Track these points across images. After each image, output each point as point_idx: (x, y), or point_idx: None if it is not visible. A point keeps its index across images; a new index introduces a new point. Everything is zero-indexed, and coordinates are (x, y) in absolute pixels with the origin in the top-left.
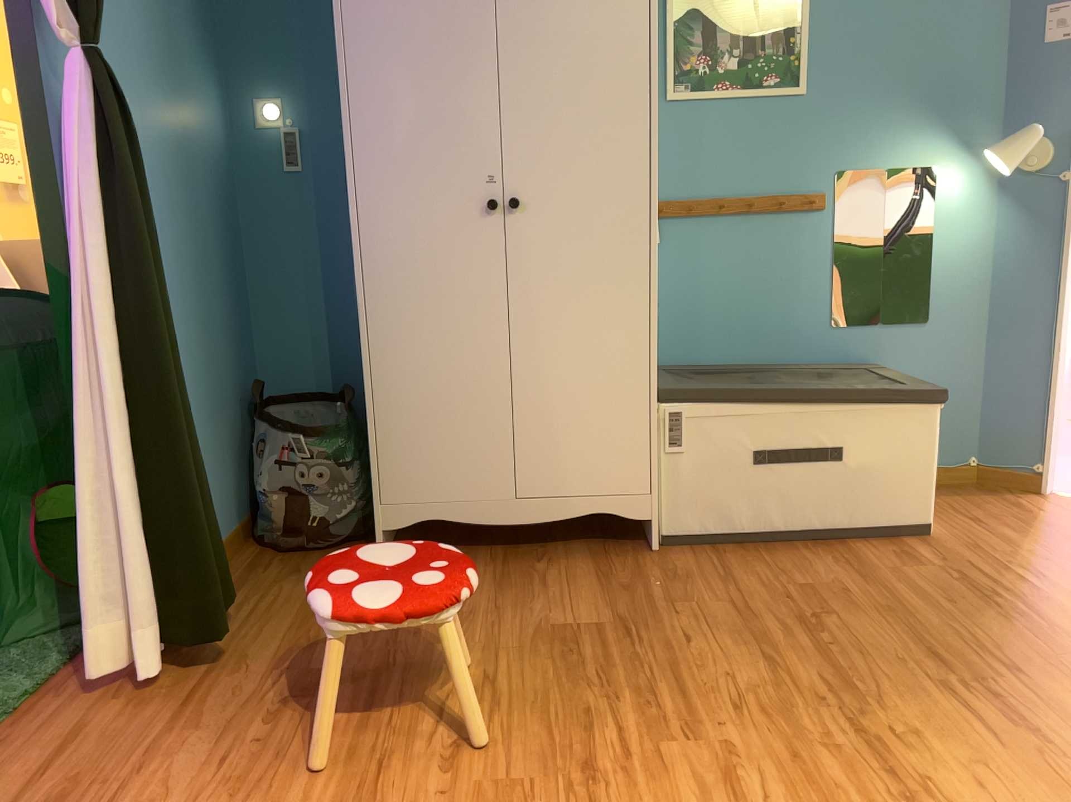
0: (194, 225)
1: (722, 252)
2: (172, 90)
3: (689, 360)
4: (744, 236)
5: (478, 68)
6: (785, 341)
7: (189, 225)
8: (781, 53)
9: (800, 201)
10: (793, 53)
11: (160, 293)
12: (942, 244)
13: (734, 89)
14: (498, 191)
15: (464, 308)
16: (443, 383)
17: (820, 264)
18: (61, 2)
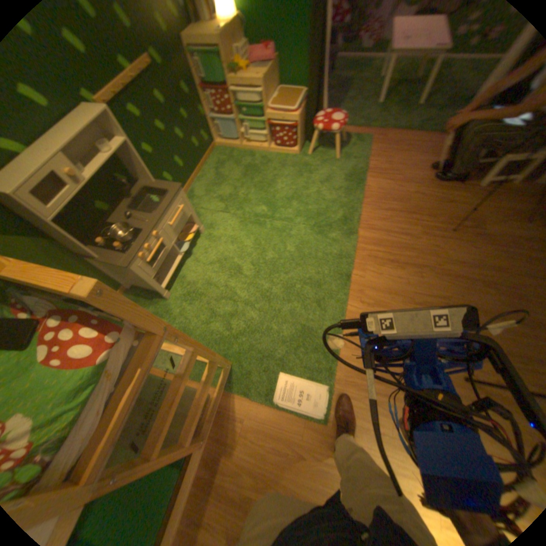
0: None
1: None
2: None
3: None
4: None
5: None
6: None
7: None
8: None
9: None
10: None
11: None
12: None
13: None
14: None
15: None
16: None
17: None
18: None
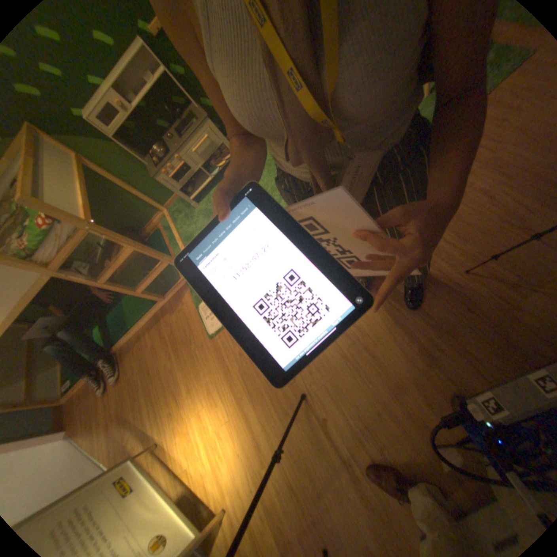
0: None
1: None
2: None
3: None
4: None
5: None
6: None
7: None
8: None
9: None
10: None
11: None
12: None
13: None
14: None
15: None
16: None
17: None
18: None
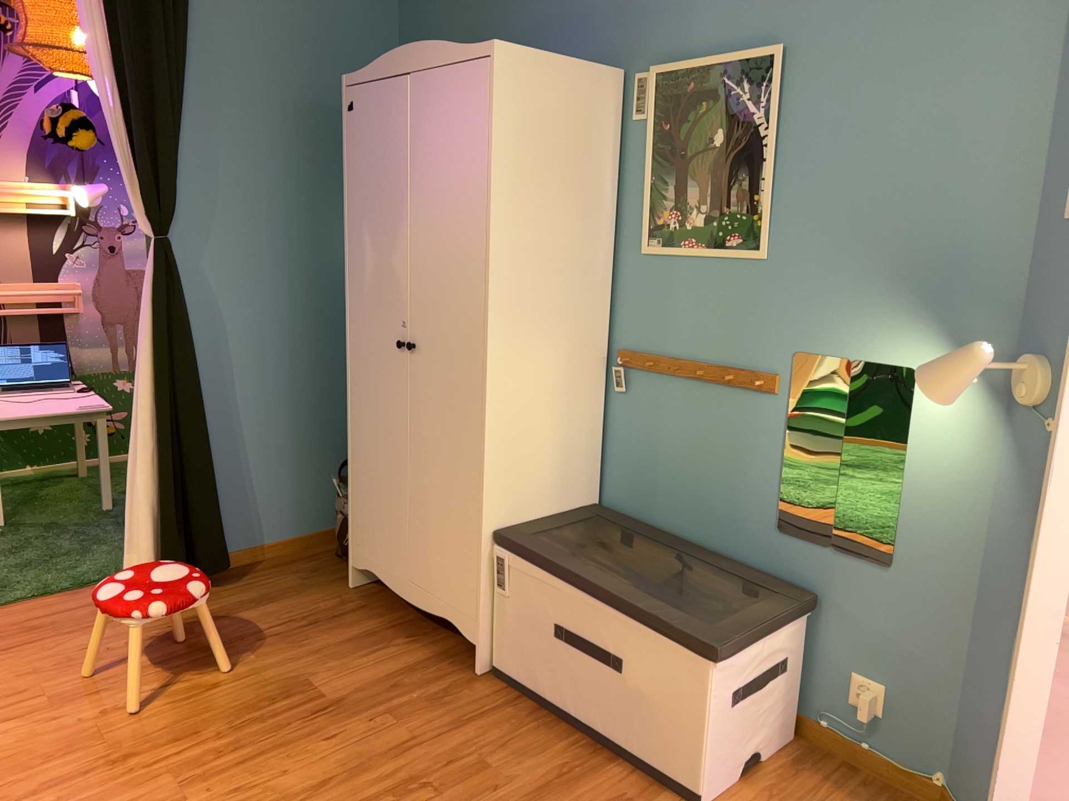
0: (319, 319)
1: (678, 415)
2: (309, 231)
3: (643, 515)
4: (699, 403)
5: (400, 236)
6: (729, 529)
7: (311, 320)
8: (744, 211)
9: (750, 378)
10: (755, 211)
11: (192, 374)
12: (917, 471)
13: (698, 247)
14: (407, 332)
15: (389, 418)
16: (378, 471)
17: (769, 454)
18: (145, 211)
